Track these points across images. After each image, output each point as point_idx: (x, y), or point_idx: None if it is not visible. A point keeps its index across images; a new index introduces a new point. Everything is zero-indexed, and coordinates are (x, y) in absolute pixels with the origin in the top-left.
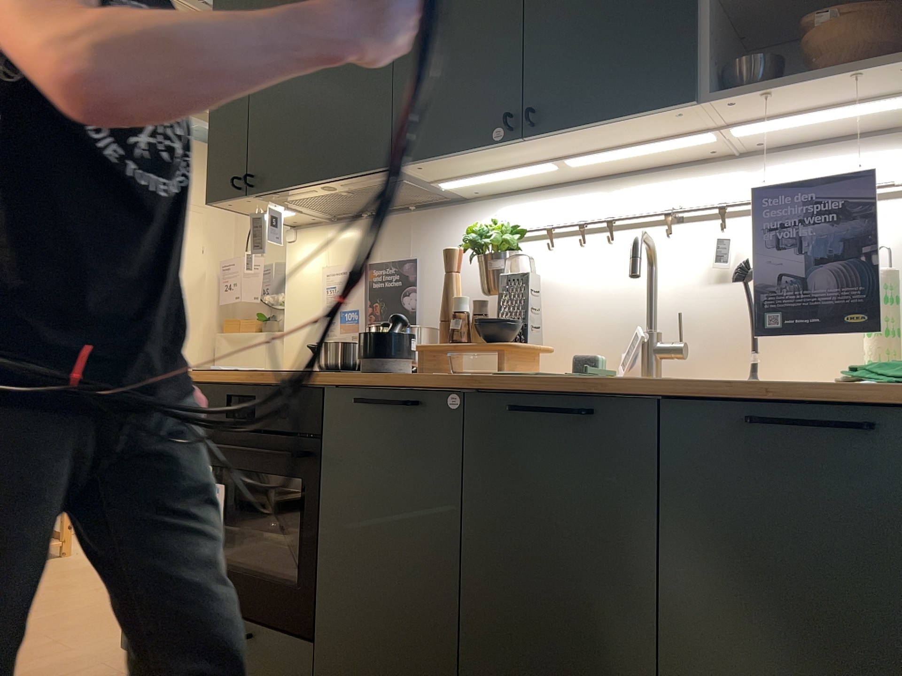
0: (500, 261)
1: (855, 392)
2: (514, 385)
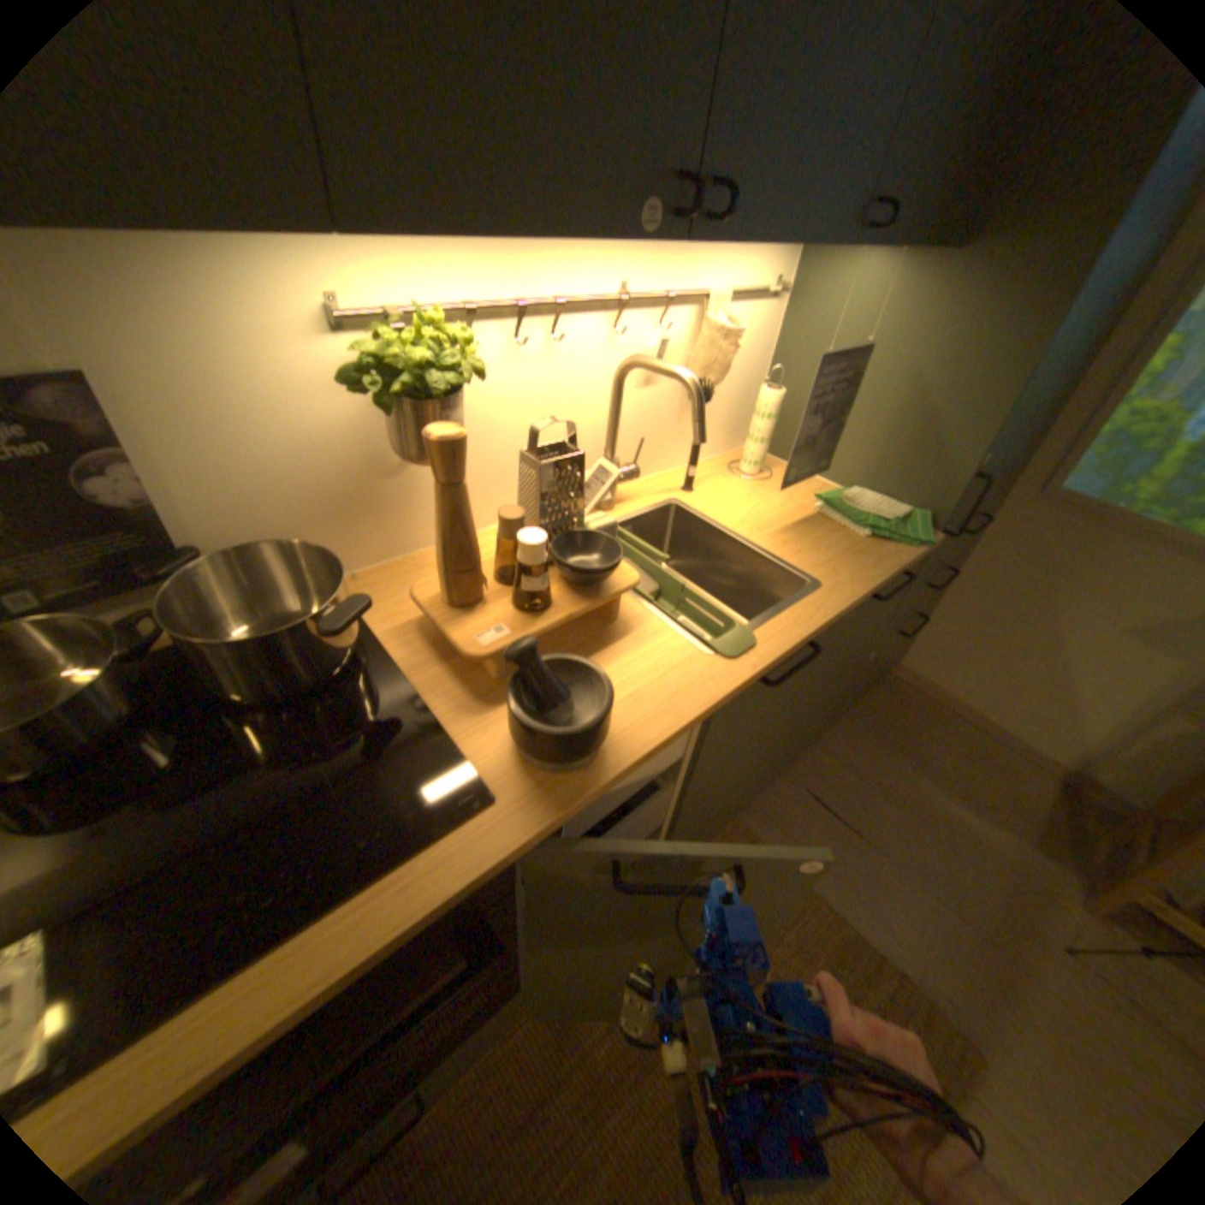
0: (460, 410)
1: (915, 563)
2: (773, 664)
